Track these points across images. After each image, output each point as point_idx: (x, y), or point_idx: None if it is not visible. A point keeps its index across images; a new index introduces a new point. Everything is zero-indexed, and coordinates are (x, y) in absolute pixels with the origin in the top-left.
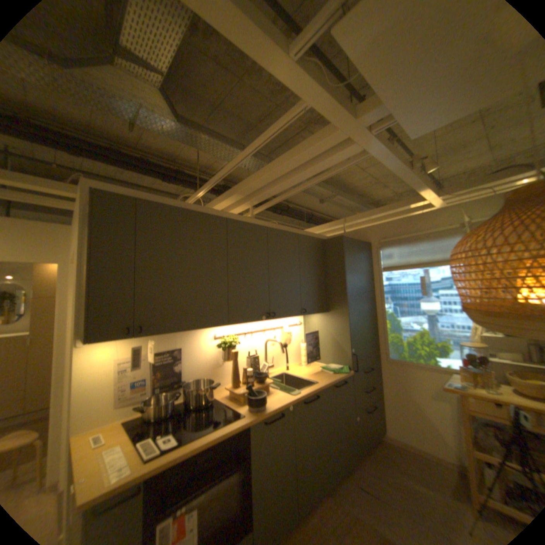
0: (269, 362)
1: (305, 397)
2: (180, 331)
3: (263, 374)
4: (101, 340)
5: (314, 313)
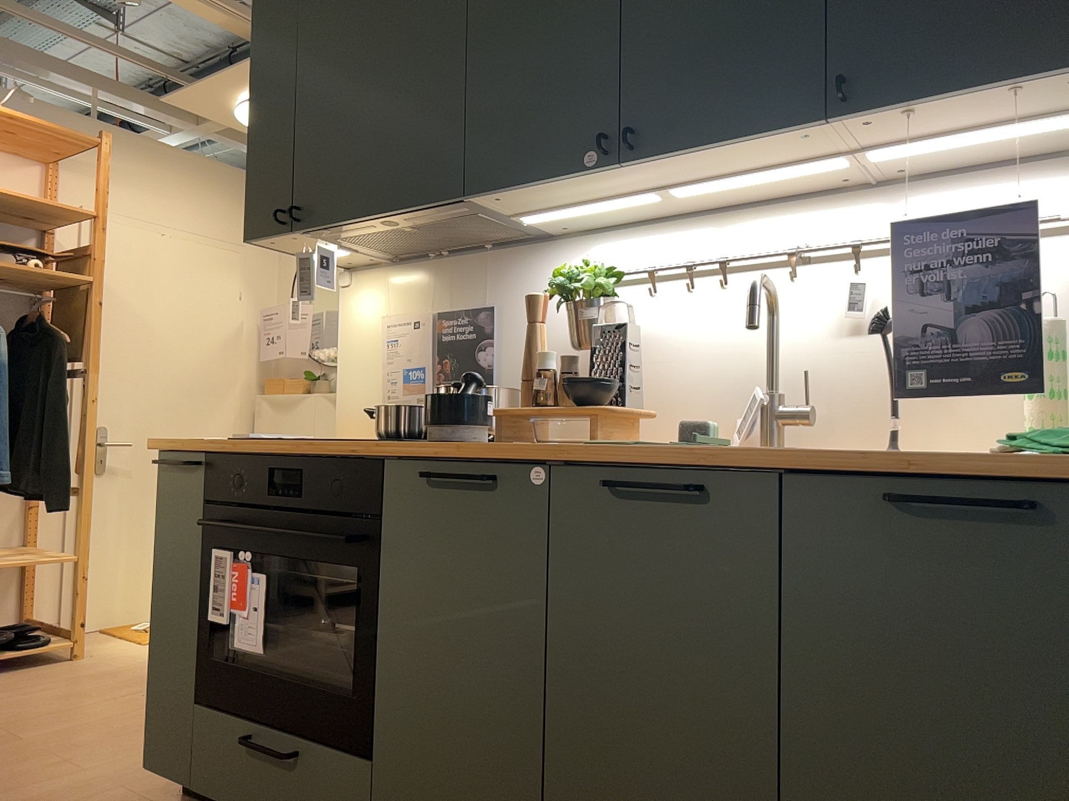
0: (825, 407)
1: (608, 456)
2: (367, 221)
3: (606, 382)
4: (263, 238)
5: (991, 93)
